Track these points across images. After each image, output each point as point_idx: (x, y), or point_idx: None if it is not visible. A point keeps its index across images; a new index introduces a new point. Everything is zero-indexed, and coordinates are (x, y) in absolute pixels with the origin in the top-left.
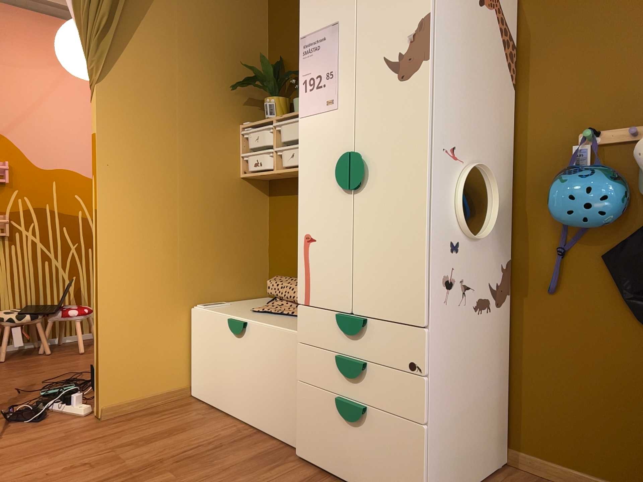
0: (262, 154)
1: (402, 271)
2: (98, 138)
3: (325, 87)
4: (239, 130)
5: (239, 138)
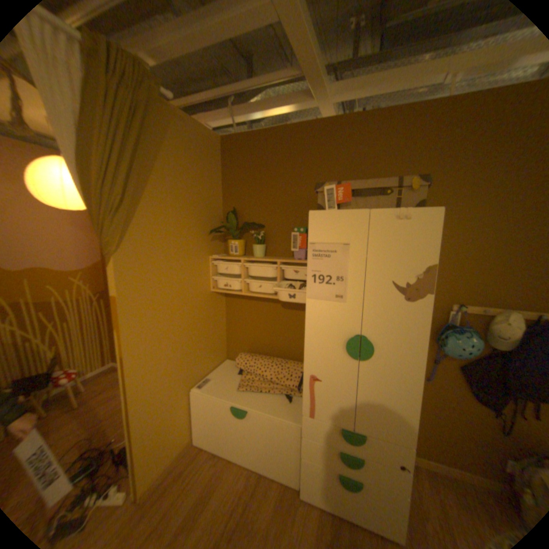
0: (230, 280)
1: (399, 416)
2: (116, 300)
3: (334, 285)
4: (209, 259)
5: (209, 266)
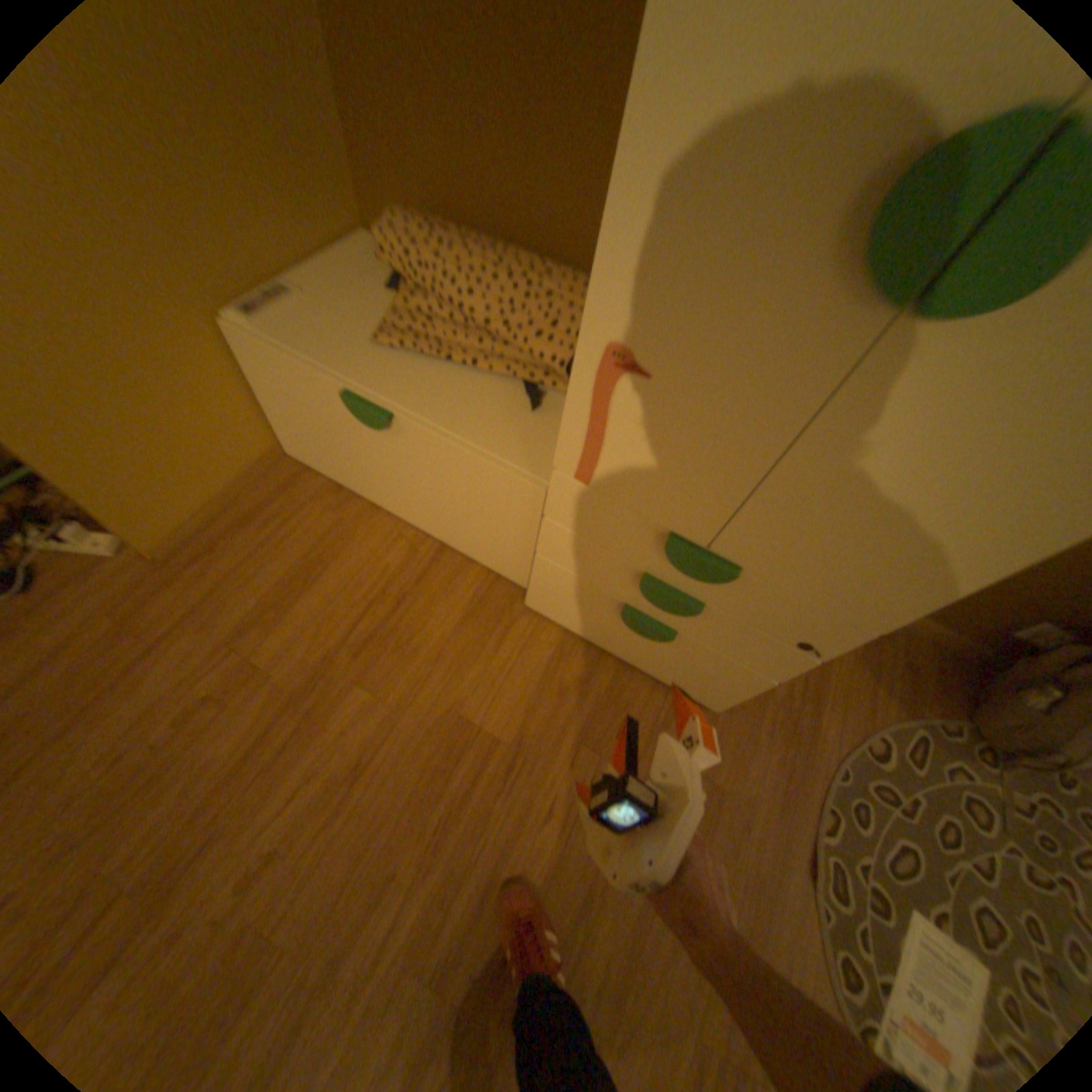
0: None
1: (906, 559)
2: None
3: None
4: None
5: None
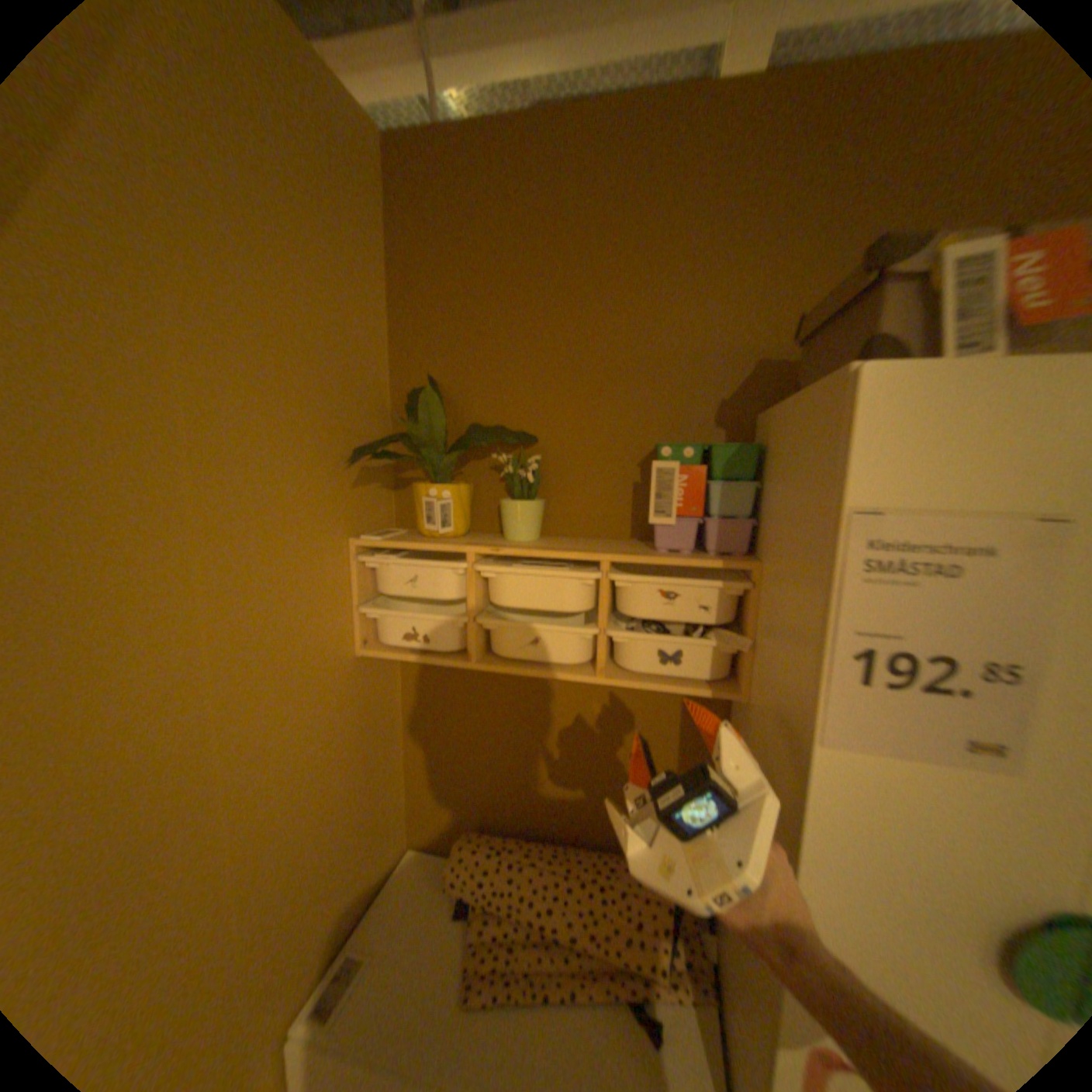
0: (427, 619)
1: None
2: None
3: (972, 697)
4: (349, 550)
5: (350, 570)
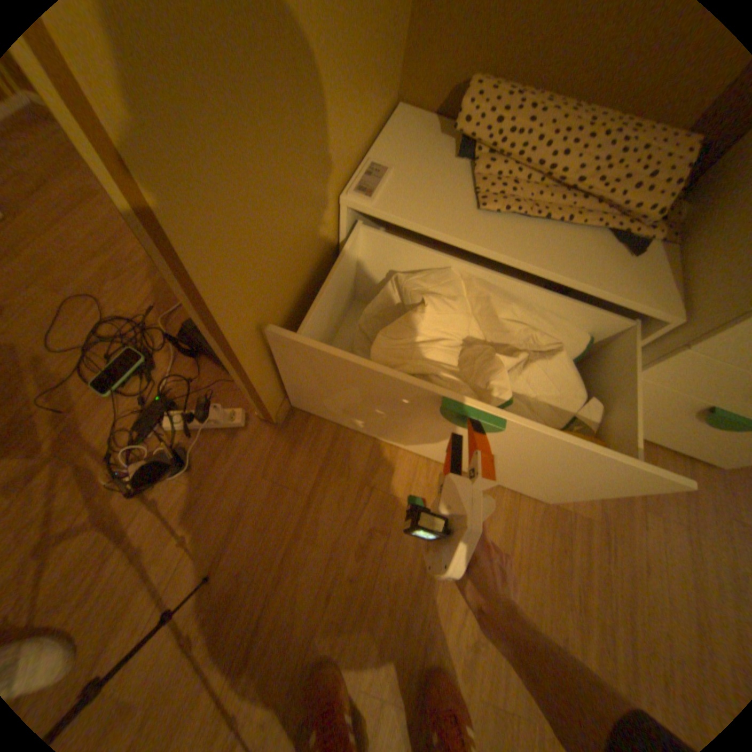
0: None
1: None
2: None
3: None
4: None
5: None
